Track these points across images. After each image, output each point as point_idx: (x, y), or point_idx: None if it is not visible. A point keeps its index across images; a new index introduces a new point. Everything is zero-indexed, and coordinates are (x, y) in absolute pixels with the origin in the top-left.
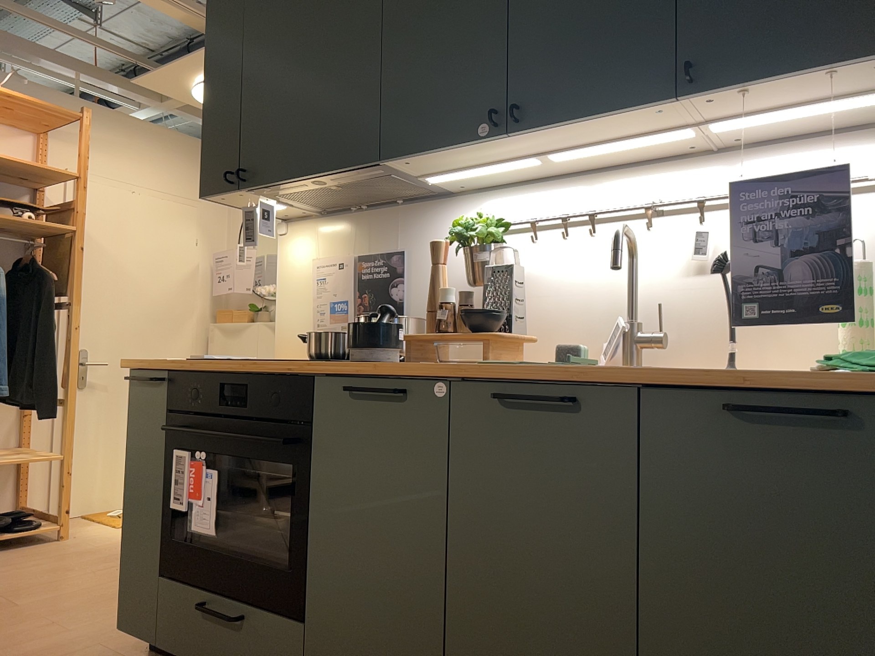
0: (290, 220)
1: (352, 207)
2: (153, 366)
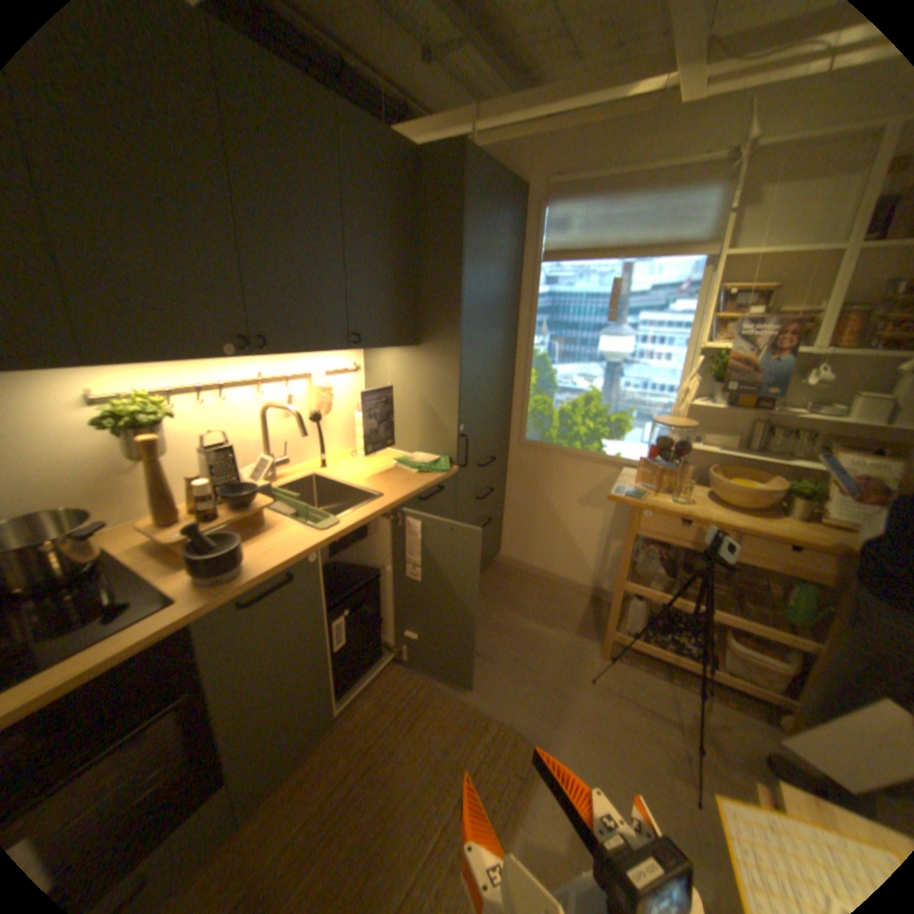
0: None
1: None
2: None
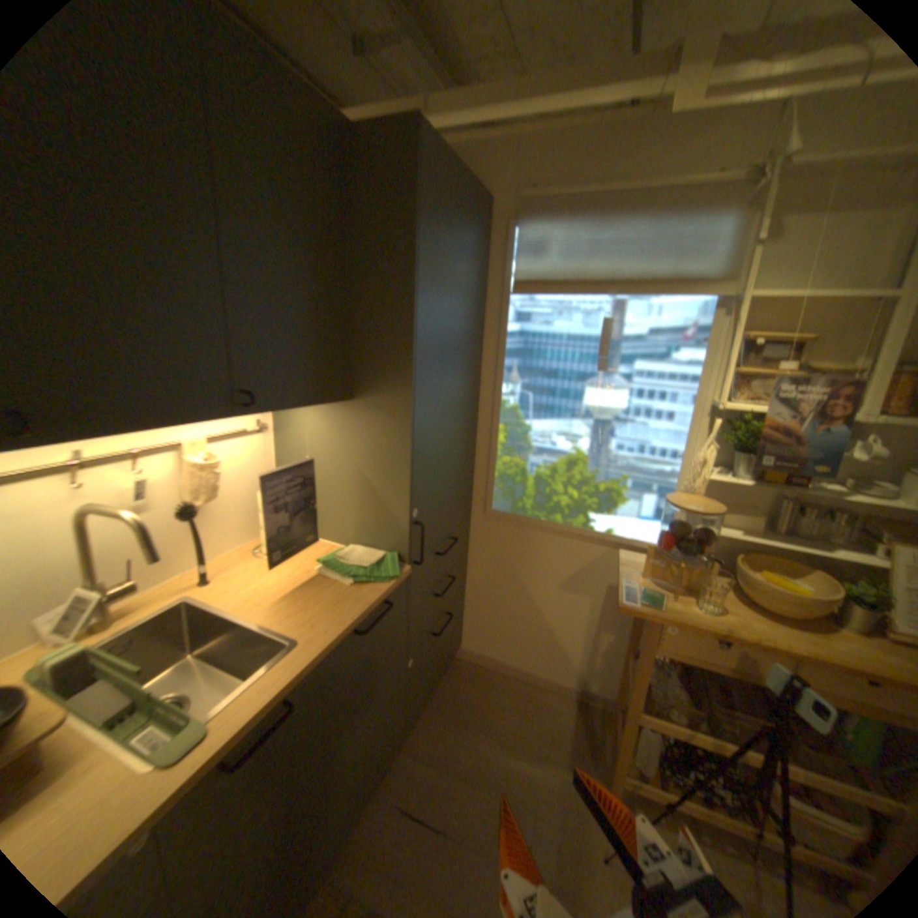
0: None
1: None
2: None
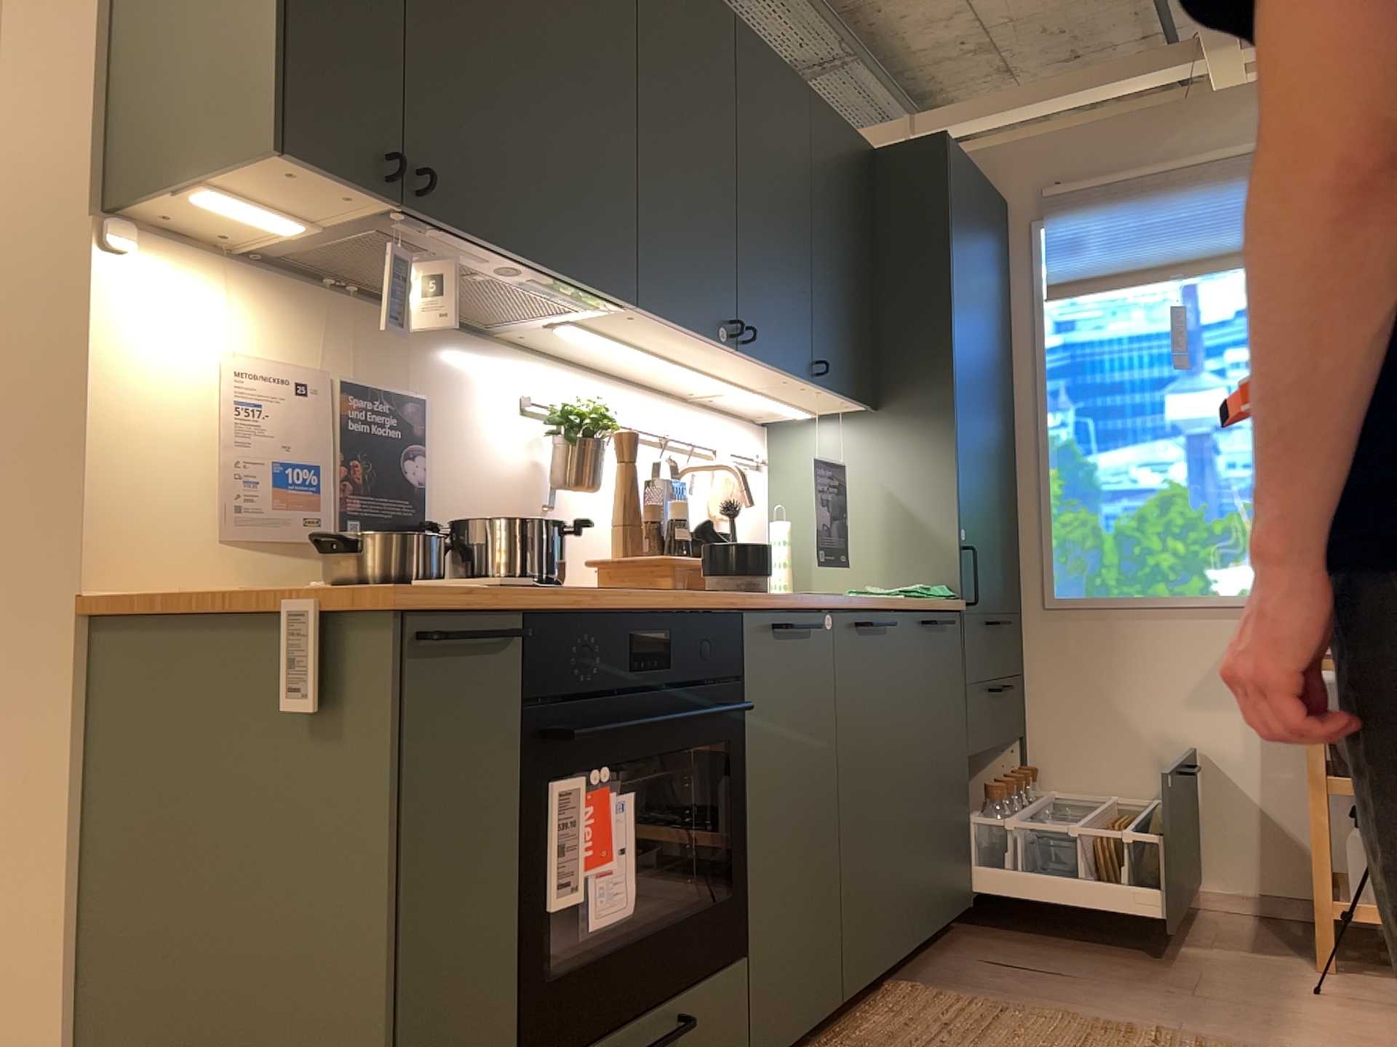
0: (135, 221)
1: (335, 280)
2: (496, 602)
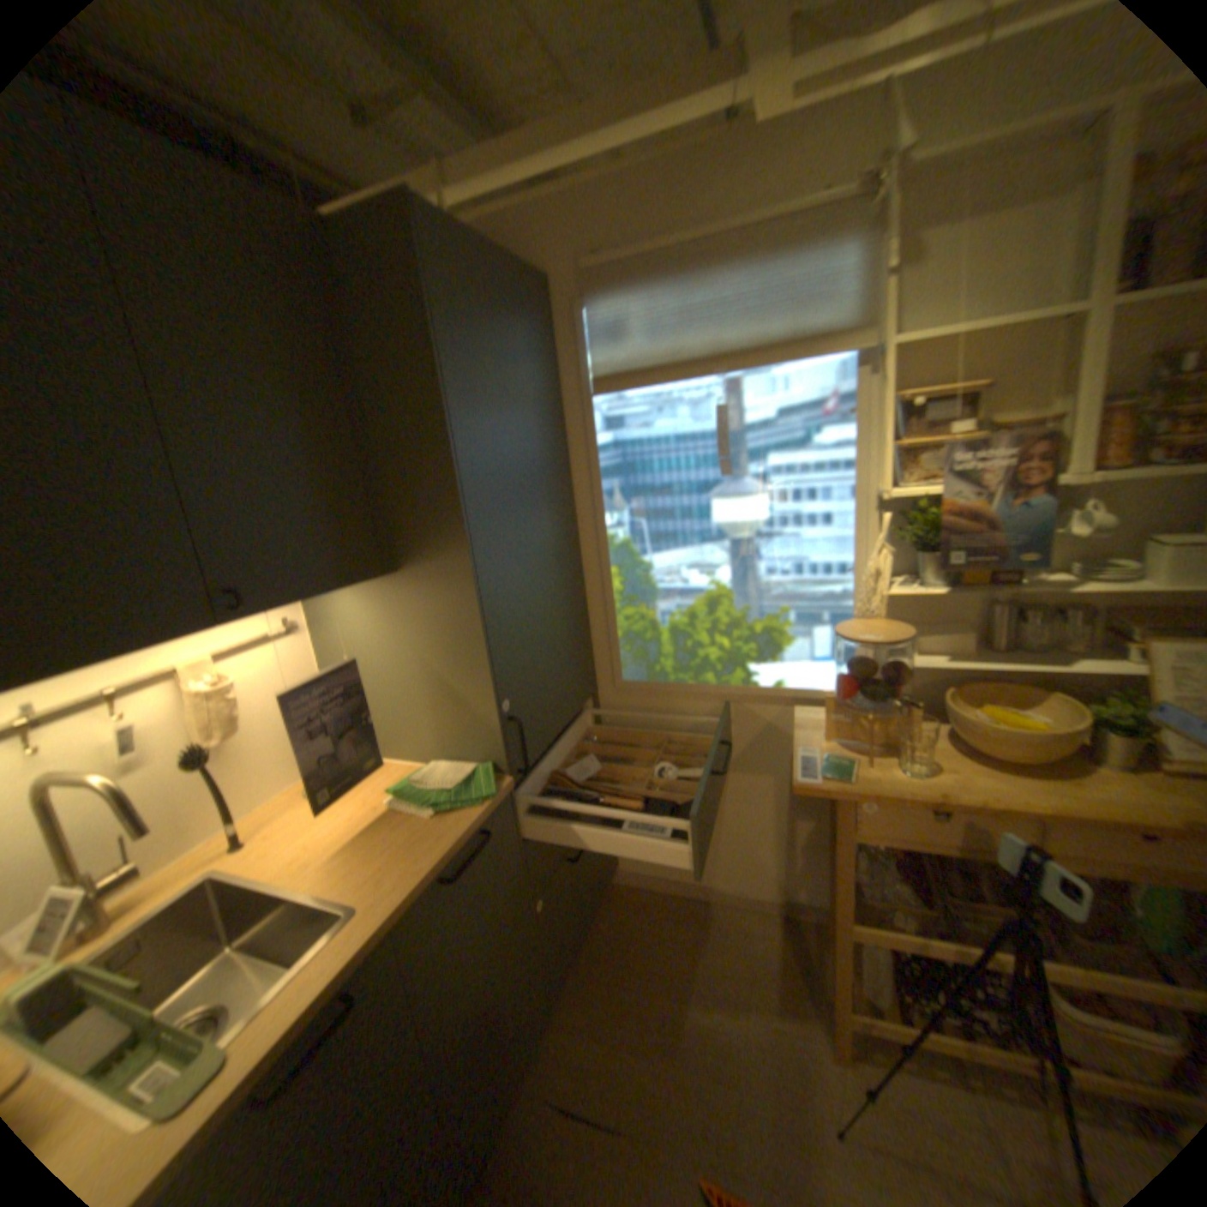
0: None
1: None
2: None
